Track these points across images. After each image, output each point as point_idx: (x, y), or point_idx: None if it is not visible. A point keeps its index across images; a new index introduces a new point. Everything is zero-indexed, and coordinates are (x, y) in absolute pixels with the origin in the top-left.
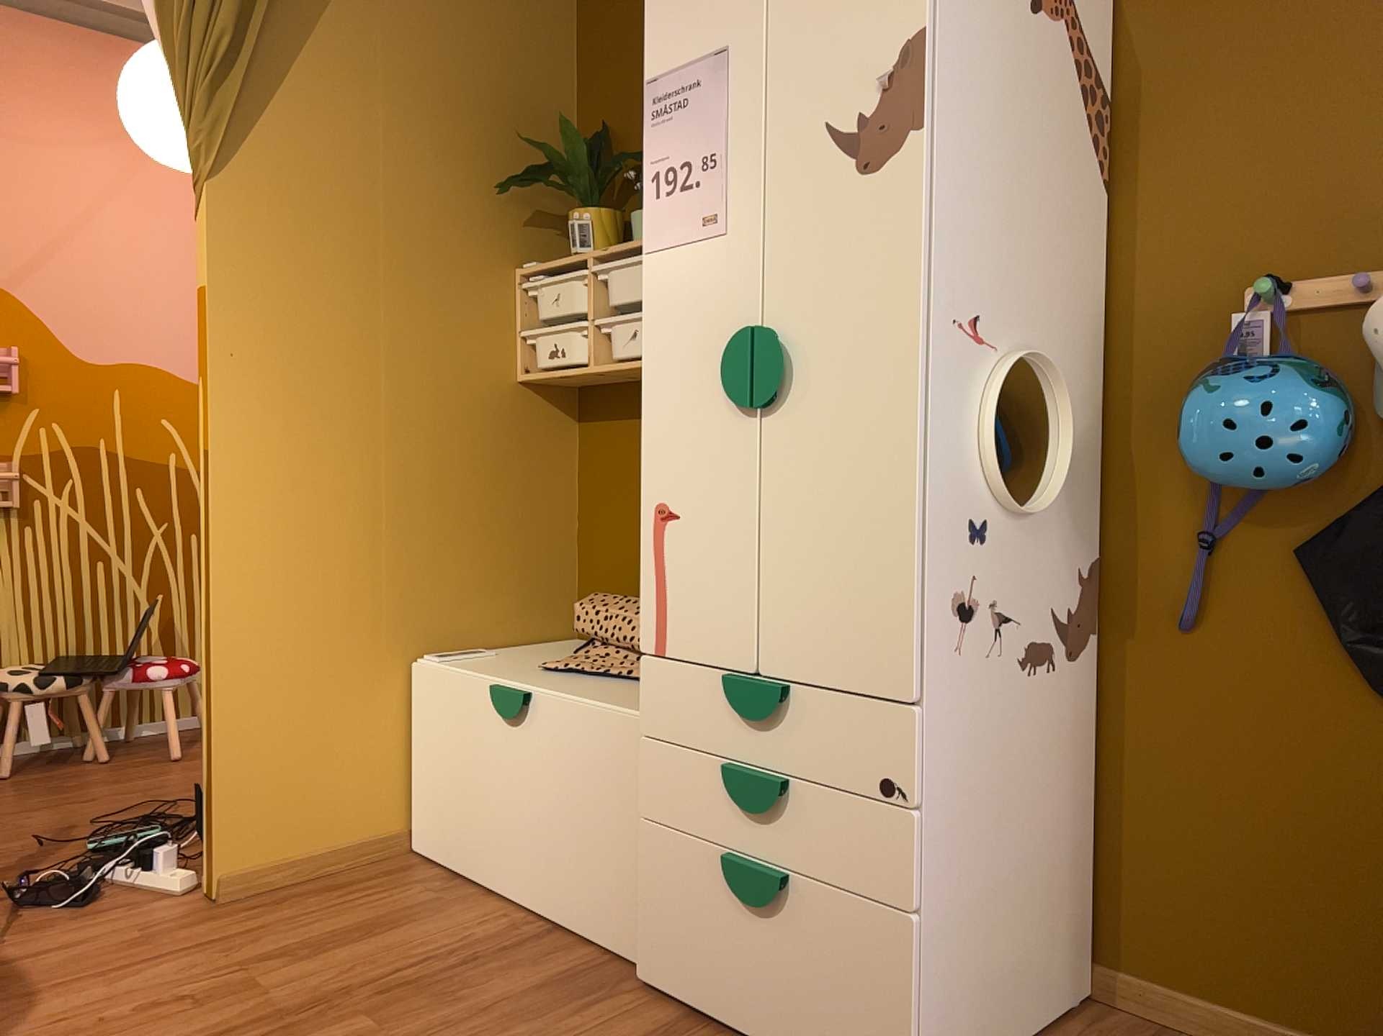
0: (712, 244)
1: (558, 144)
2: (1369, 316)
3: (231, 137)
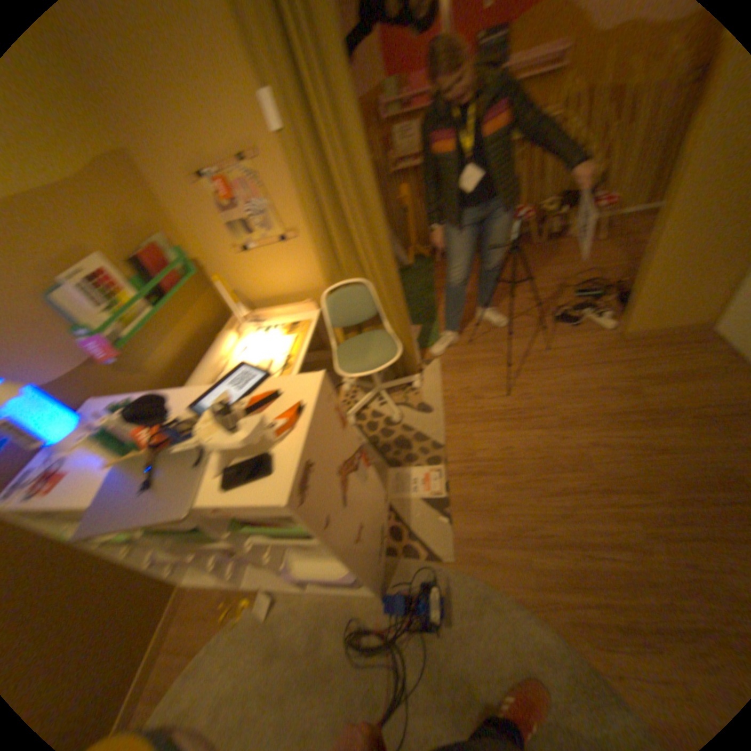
0: None
1: None
2: None
3: None
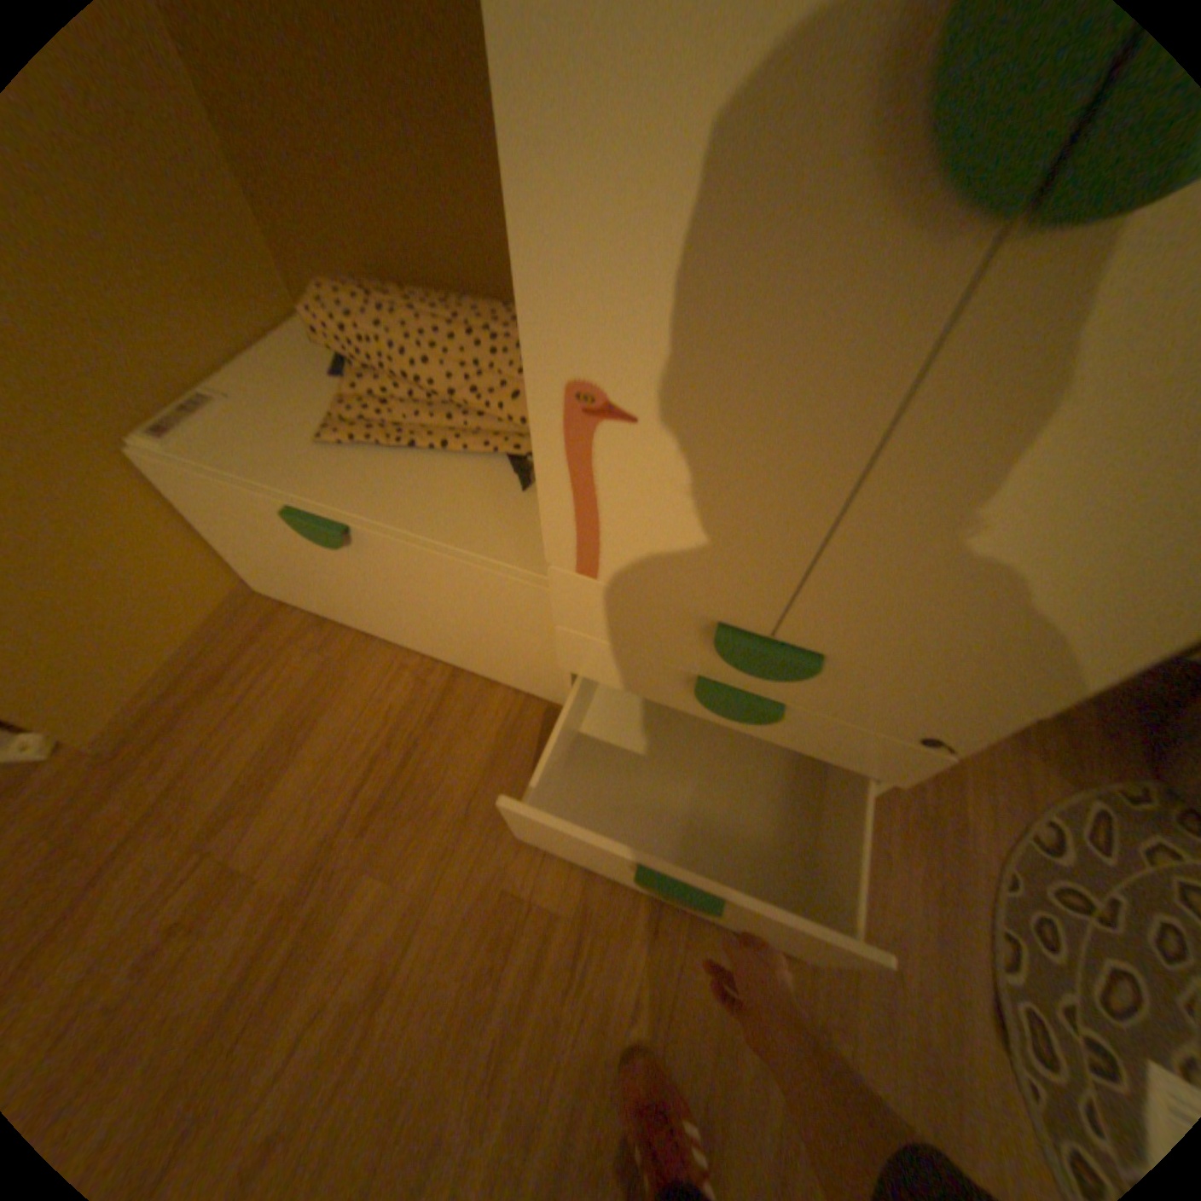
0: None
1: None
2: None
3: None
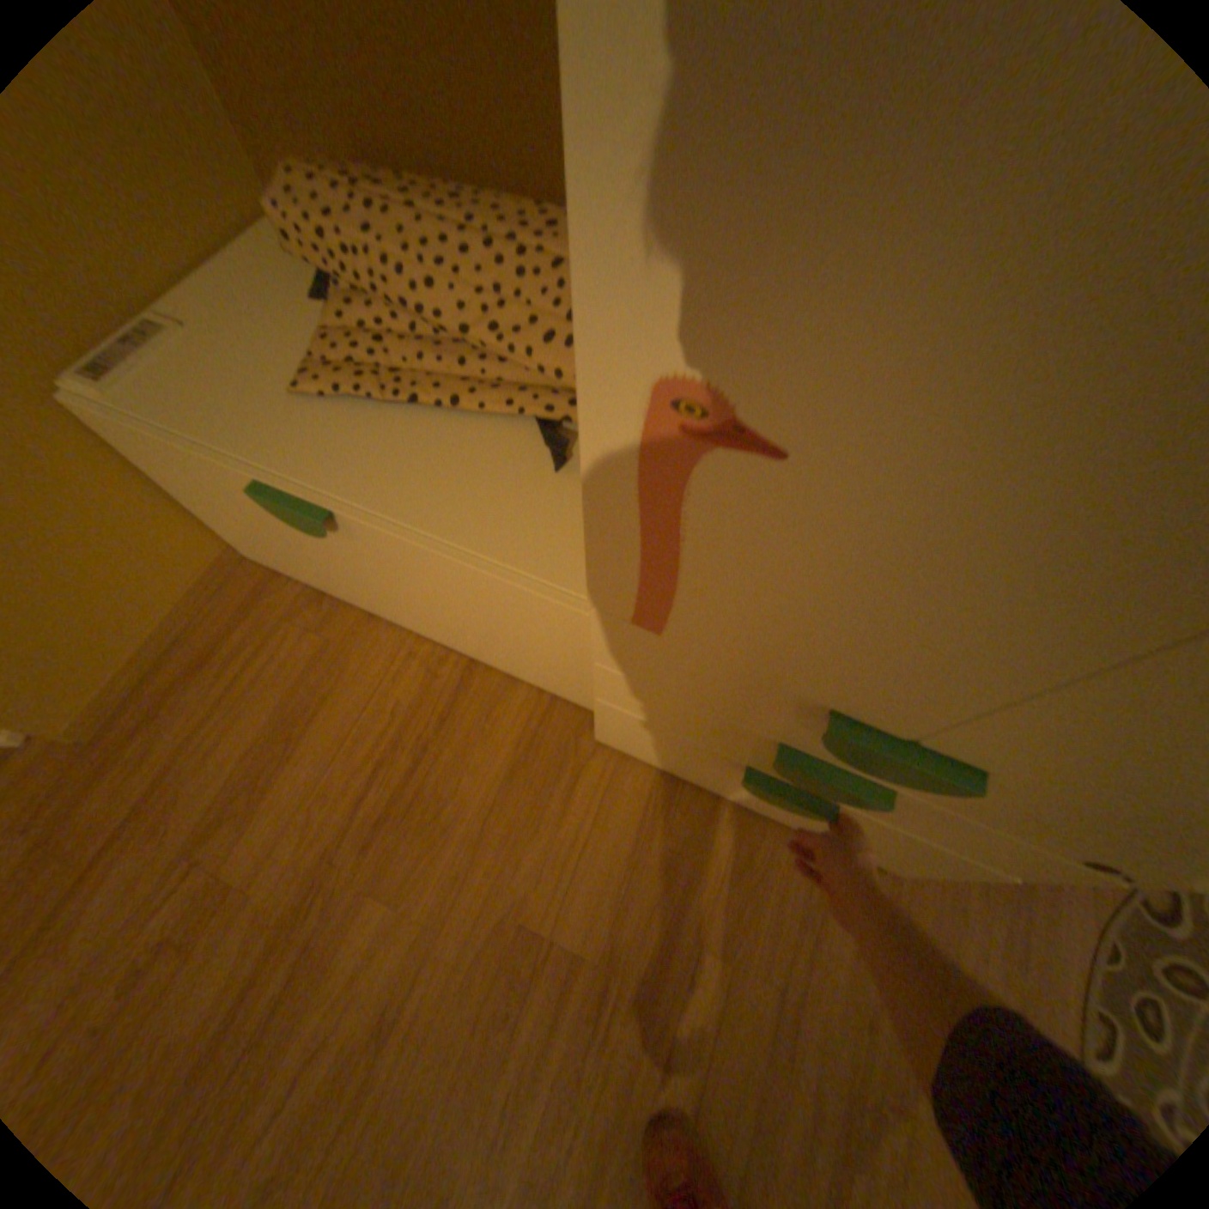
0: None
1: None
2: None
3: None
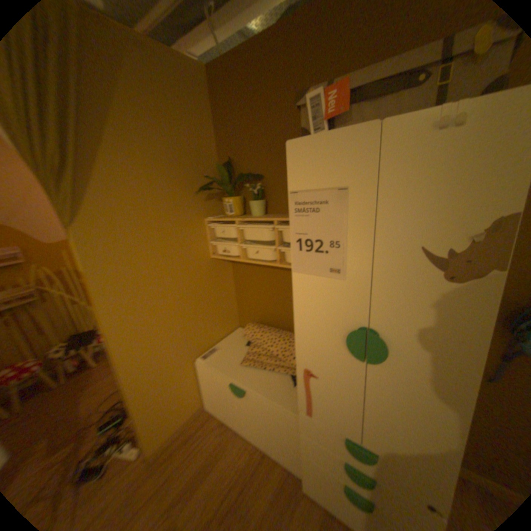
0: (336, 282)
1: (210, 165)
2: None
3: (71, 203)
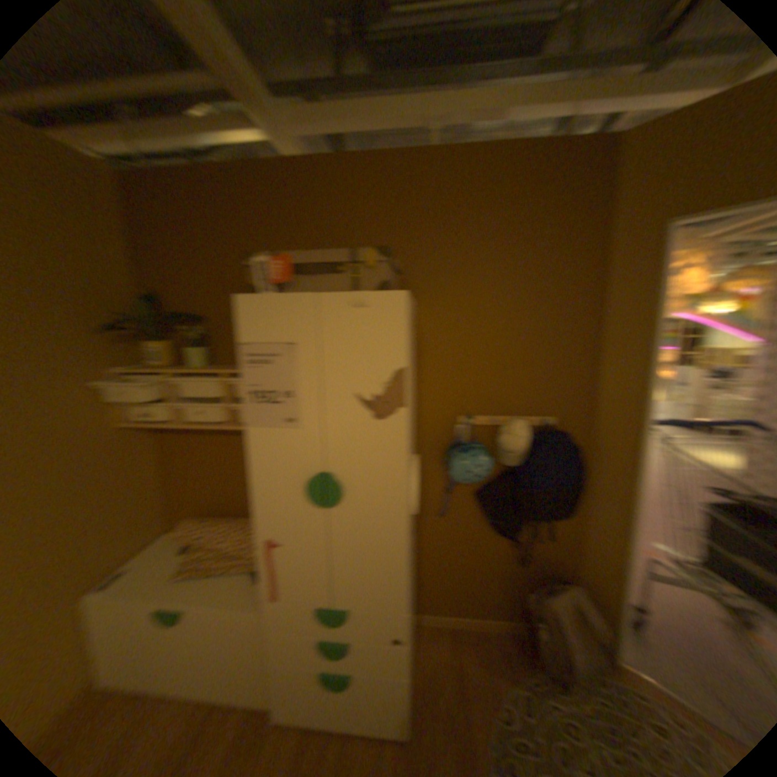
0: (289, 432)
1: (114, 295)
2: (498, 435)
3: None
